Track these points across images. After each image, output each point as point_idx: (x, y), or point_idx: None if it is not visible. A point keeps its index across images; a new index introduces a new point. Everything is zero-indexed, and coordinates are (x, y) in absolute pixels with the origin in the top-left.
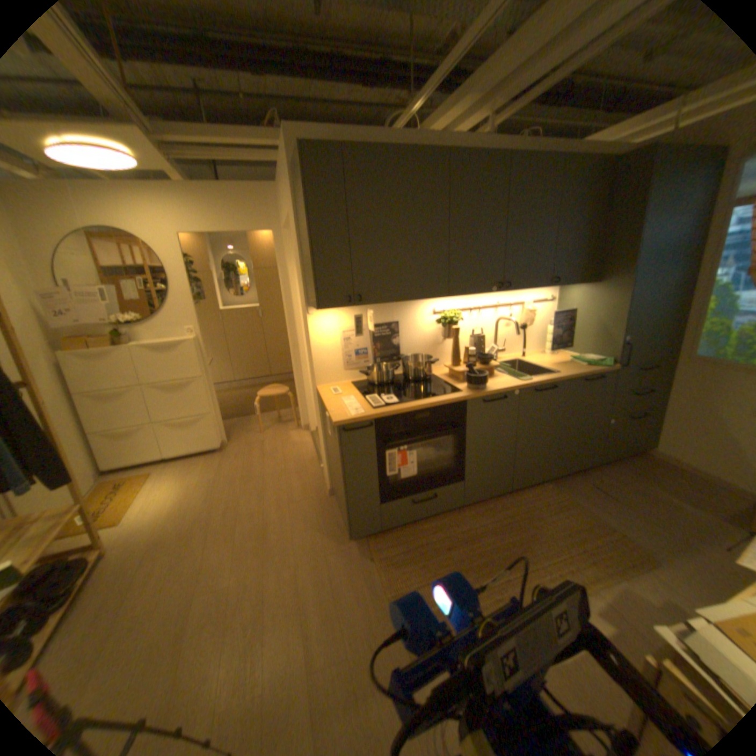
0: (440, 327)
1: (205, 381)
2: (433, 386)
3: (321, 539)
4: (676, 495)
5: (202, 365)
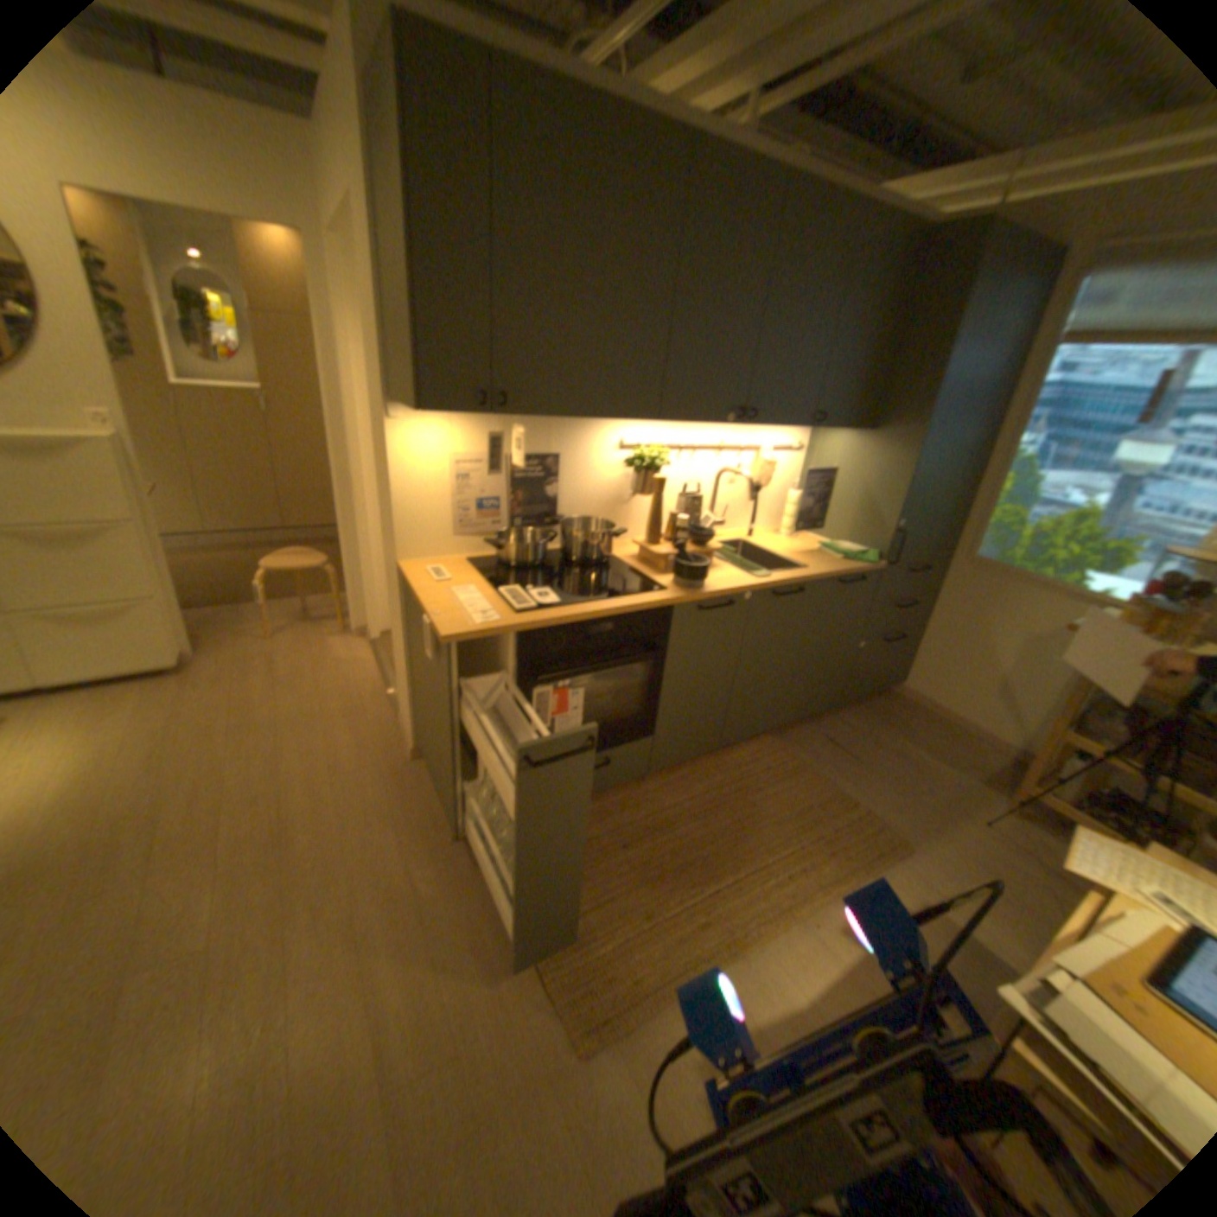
0: (628, 474)
1: (139, 532)
2: (615, 578)
3: (398, 842)
4: (927, 750)
5: (132, 499)
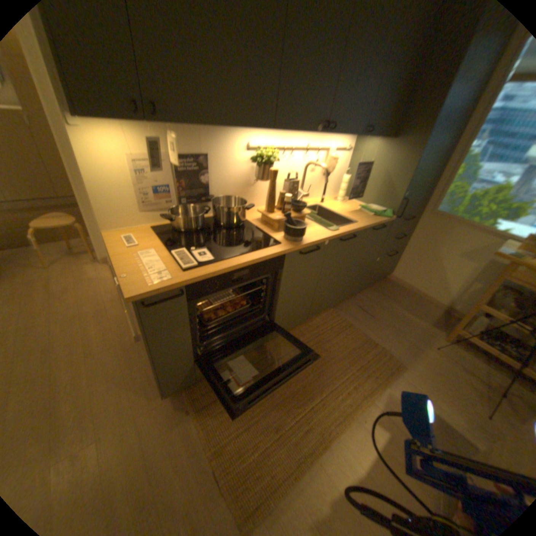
0: (254, 166)
1: None
2: (250, 235)
3: (129, 396)
4: (406, 309)
5: None
